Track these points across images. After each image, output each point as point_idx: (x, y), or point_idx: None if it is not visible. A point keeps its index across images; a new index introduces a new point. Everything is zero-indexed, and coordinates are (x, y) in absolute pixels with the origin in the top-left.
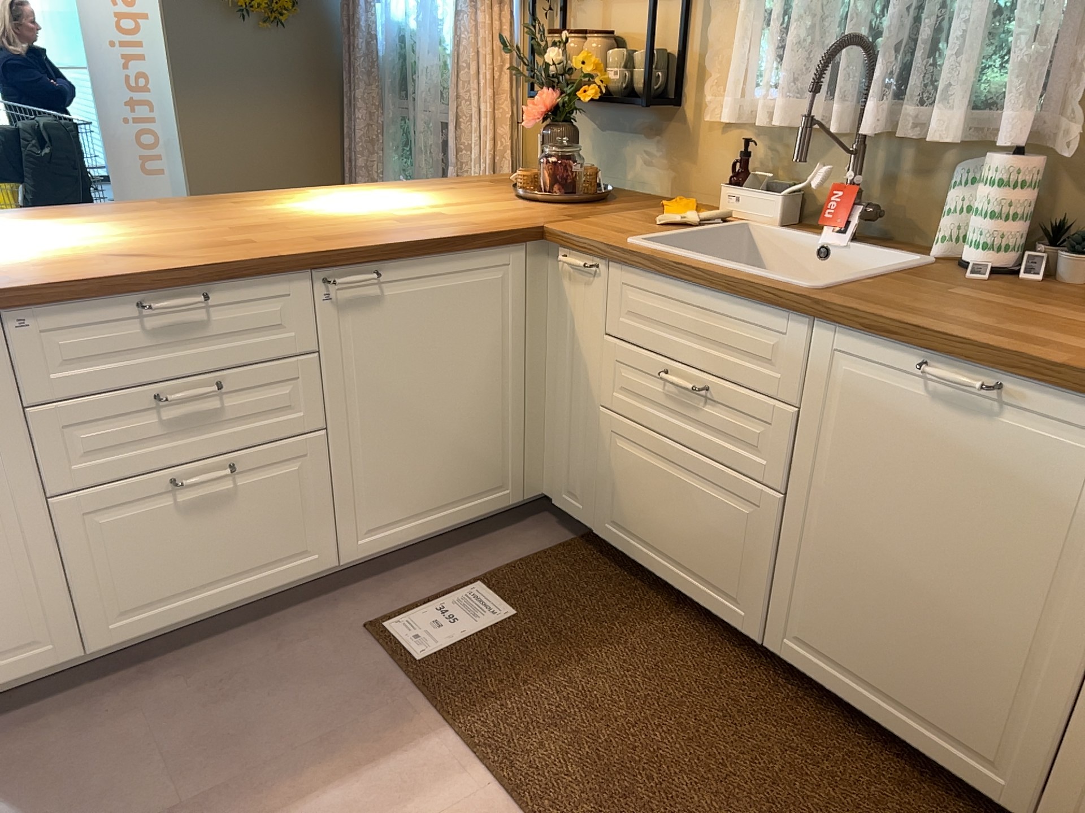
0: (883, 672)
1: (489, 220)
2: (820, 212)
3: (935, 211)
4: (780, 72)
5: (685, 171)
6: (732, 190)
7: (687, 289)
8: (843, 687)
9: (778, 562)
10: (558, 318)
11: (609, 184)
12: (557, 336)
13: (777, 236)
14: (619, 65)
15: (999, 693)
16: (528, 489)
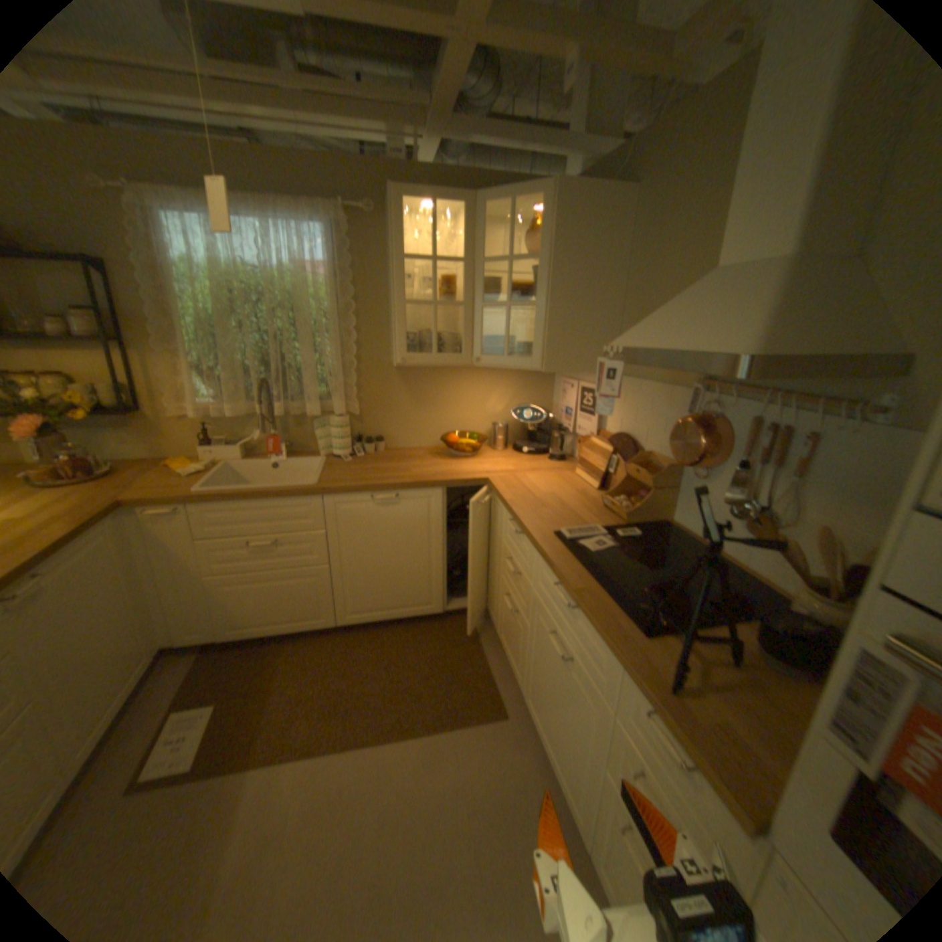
0: (387, 601)
1: (68, 509)
2: (256, 447)
3: (310, 437)
4: (217, 390)
5: (157, 442)
6: (206, 447)
7: (249, 502)
8: (374, 617)
9: (333, 590)
10: (143, 546)
11: (95, 460)
12: (146, 556)
13: (247, 463)
14: (84, 391)
15: (424, 582)
16: (152, 650)
